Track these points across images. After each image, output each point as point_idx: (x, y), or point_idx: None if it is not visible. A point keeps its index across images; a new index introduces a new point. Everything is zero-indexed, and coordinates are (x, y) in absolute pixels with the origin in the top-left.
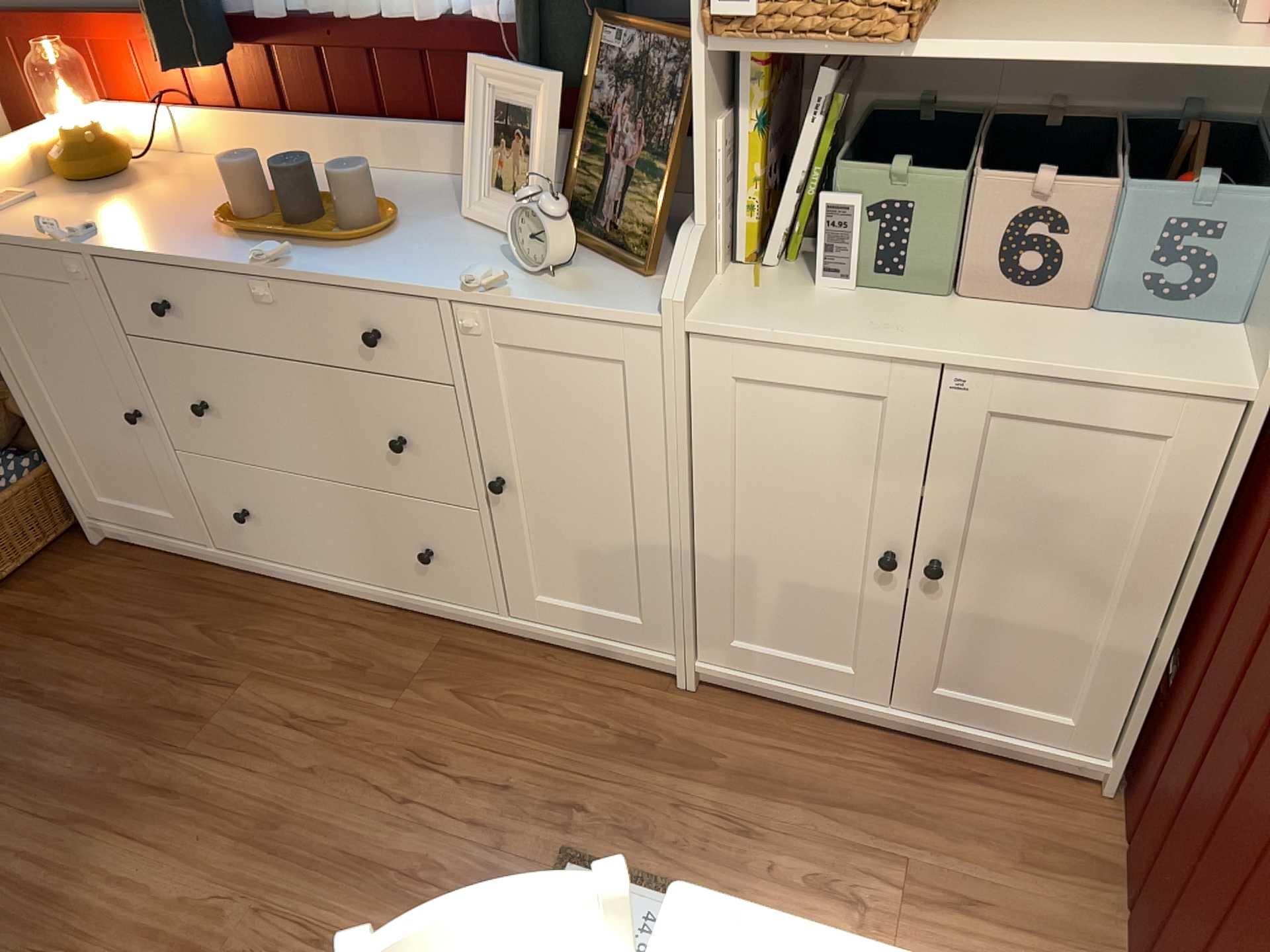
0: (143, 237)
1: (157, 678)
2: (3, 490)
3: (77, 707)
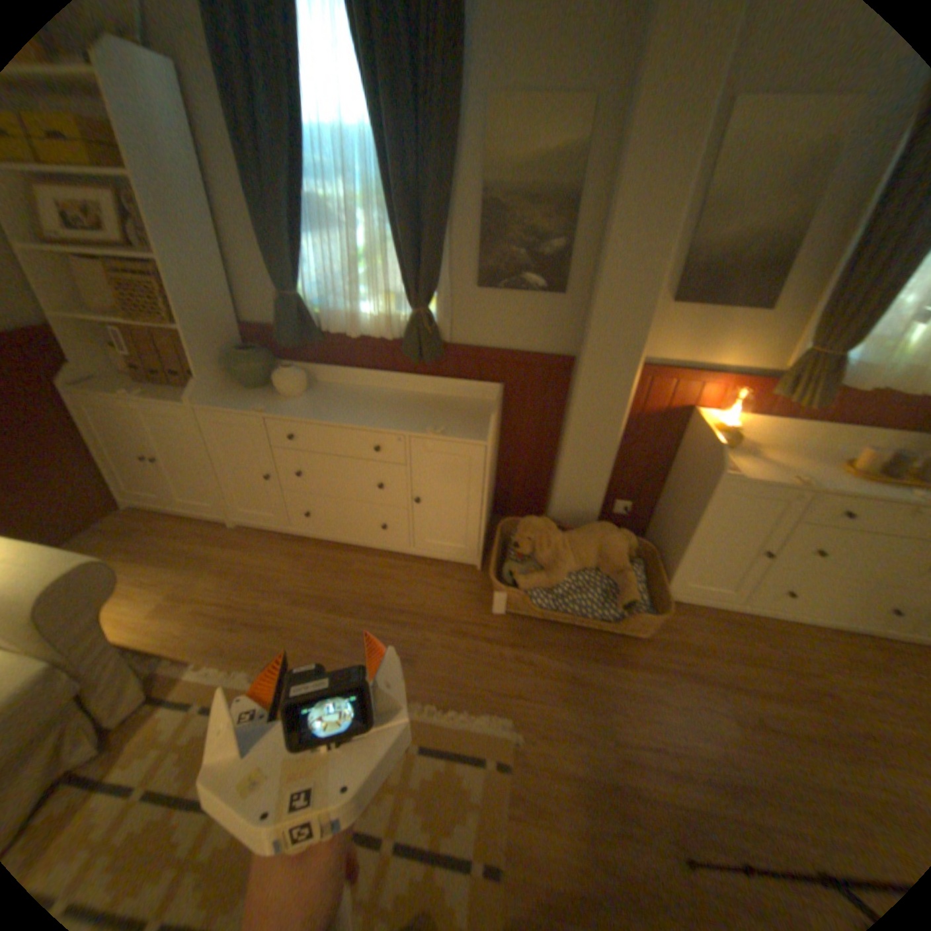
0: (828, 480)
1: (785, 679)
2: (641, 583)
3: (772, 699)
